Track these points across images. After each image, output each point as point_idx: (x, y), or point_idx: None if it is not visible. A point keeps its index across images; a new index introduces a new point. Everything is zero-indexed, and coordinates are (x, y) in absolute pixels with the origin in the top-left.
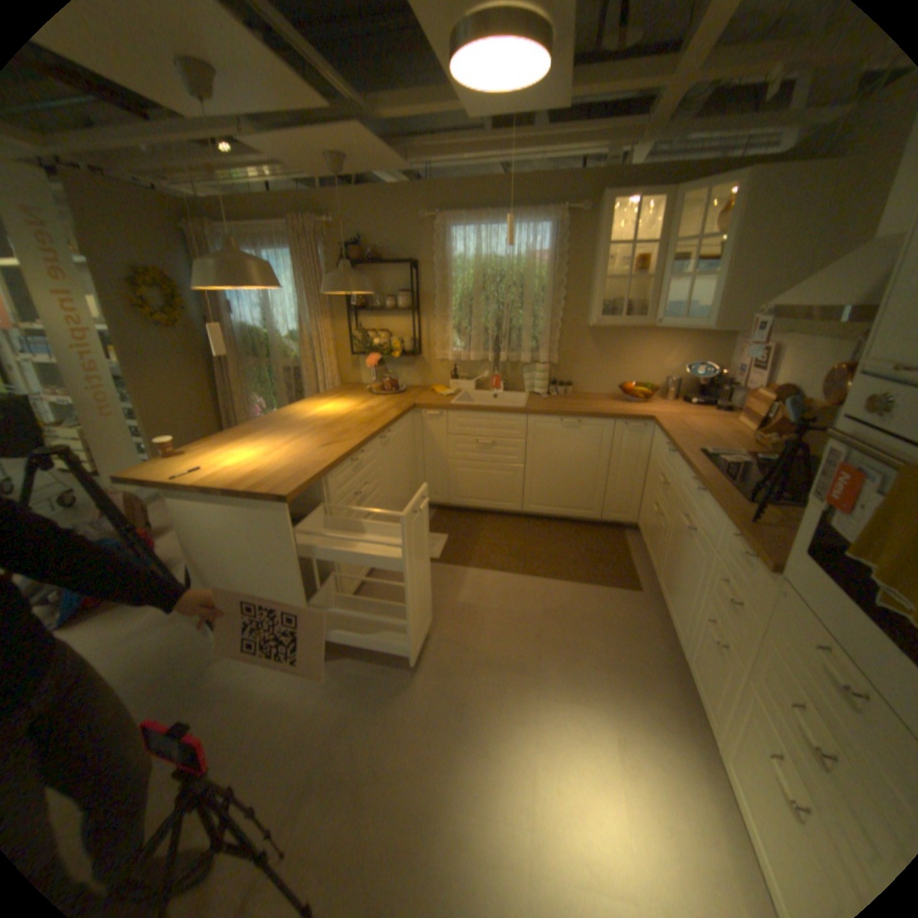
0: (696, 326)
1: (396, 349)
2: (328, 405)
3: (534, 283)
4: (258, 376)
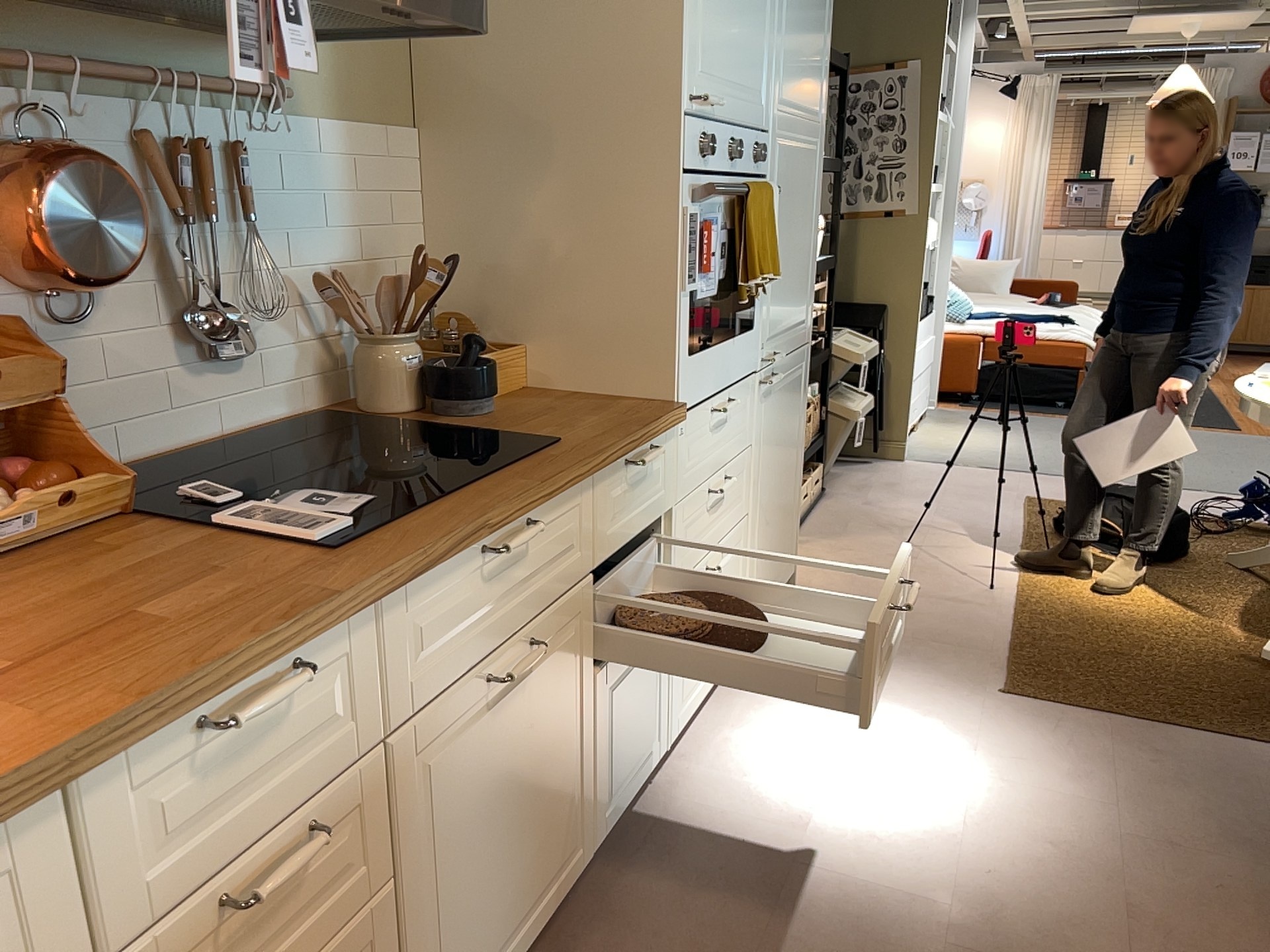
0: None
1: None
2: None
3: None
4: None
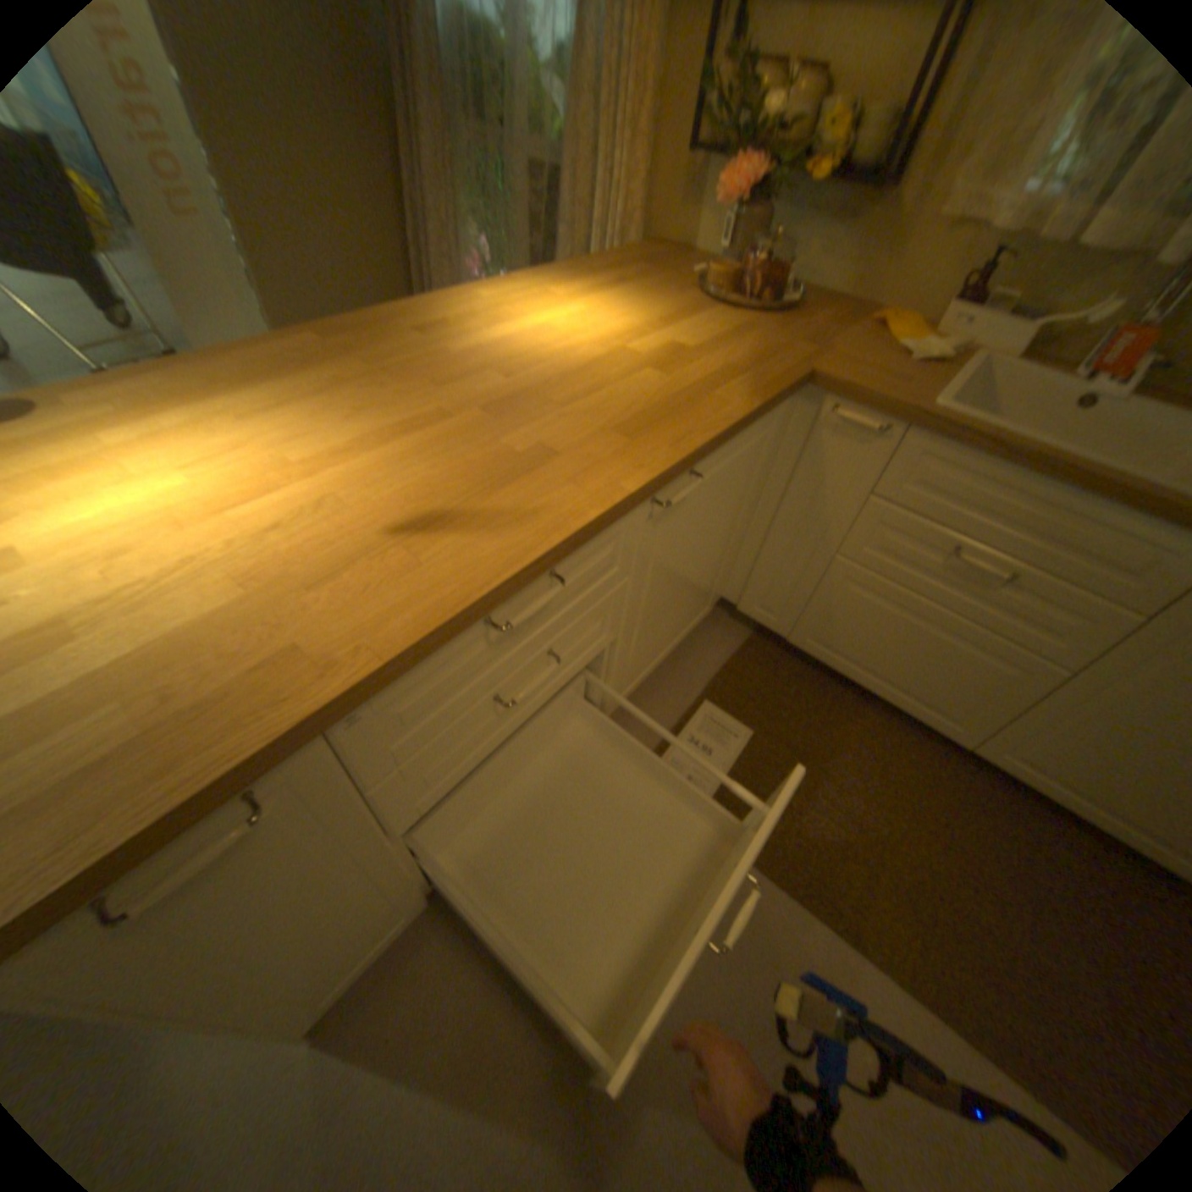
0: None
1: (832, 142)
2: (571, 302)
3: None
4: (483, 173)
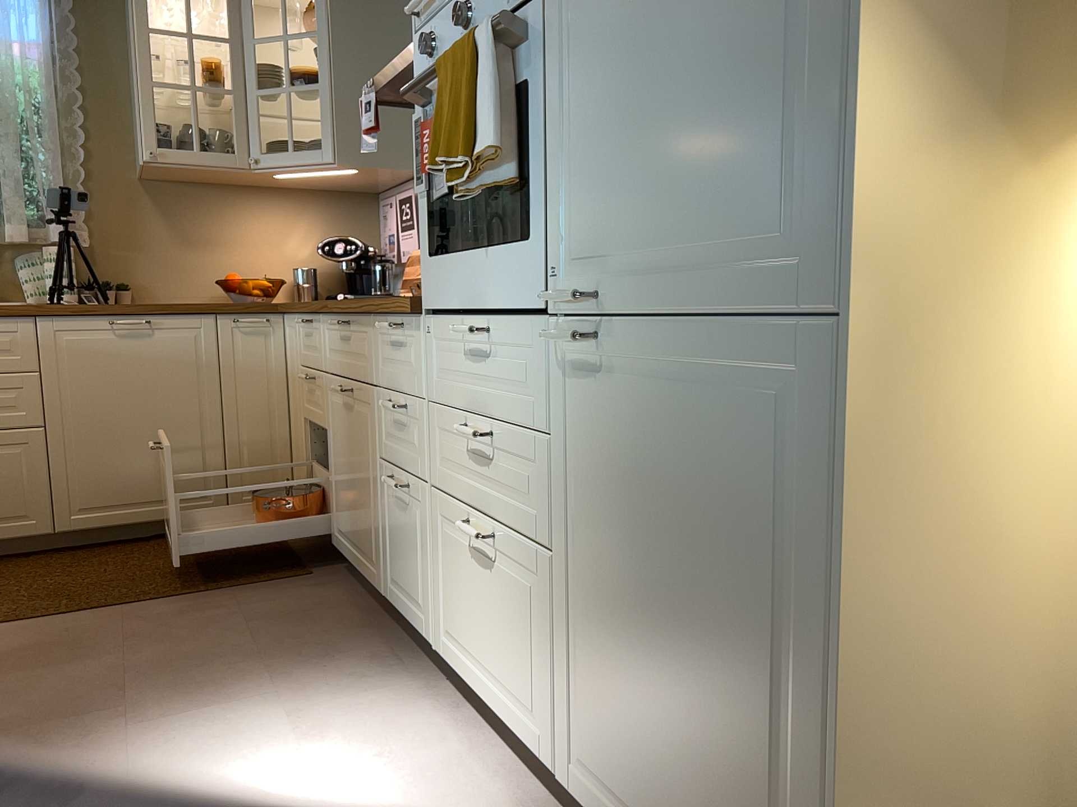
0: (319, 190)
1: None
2: None
3: (19, 96)
4: None
